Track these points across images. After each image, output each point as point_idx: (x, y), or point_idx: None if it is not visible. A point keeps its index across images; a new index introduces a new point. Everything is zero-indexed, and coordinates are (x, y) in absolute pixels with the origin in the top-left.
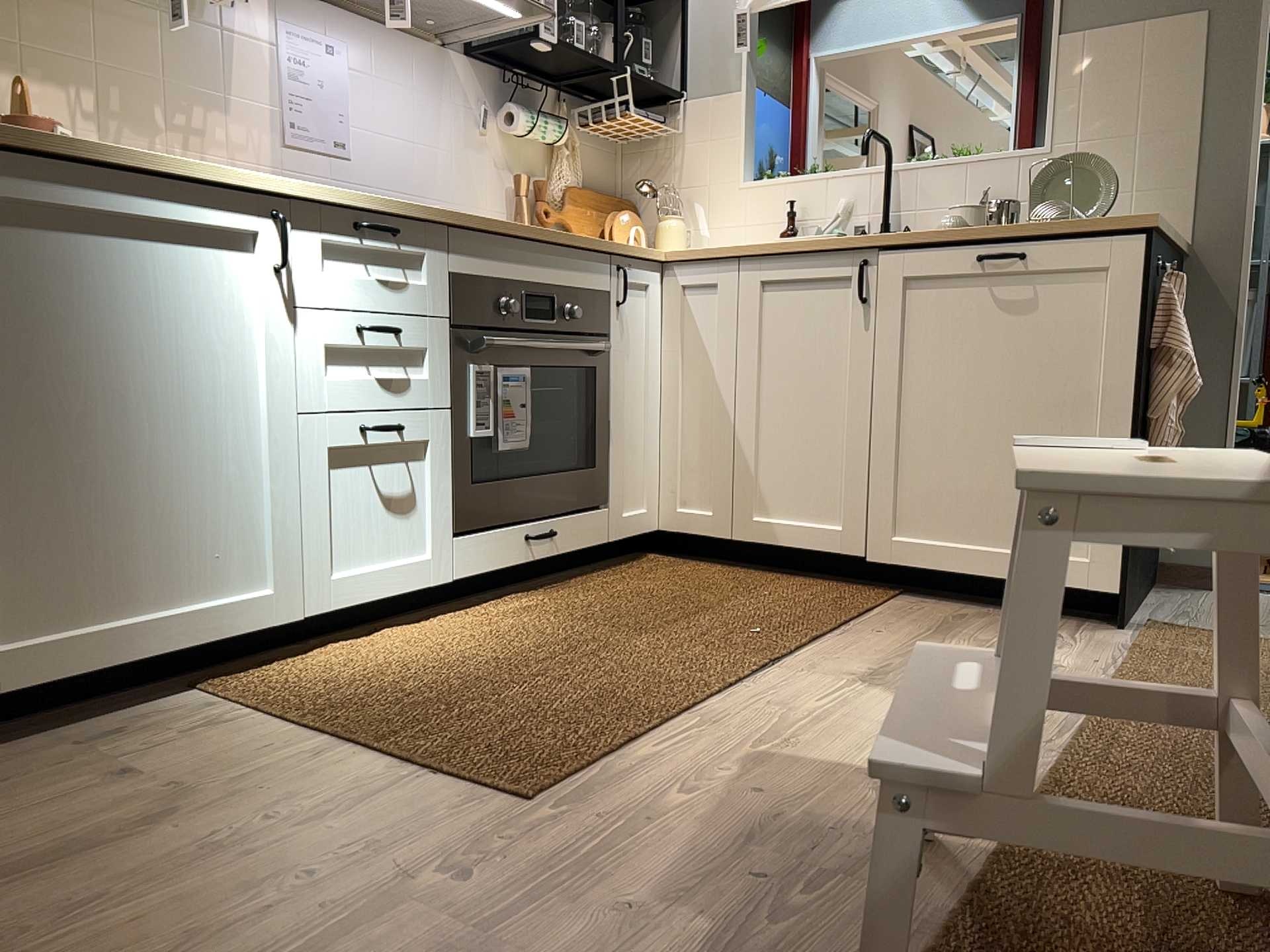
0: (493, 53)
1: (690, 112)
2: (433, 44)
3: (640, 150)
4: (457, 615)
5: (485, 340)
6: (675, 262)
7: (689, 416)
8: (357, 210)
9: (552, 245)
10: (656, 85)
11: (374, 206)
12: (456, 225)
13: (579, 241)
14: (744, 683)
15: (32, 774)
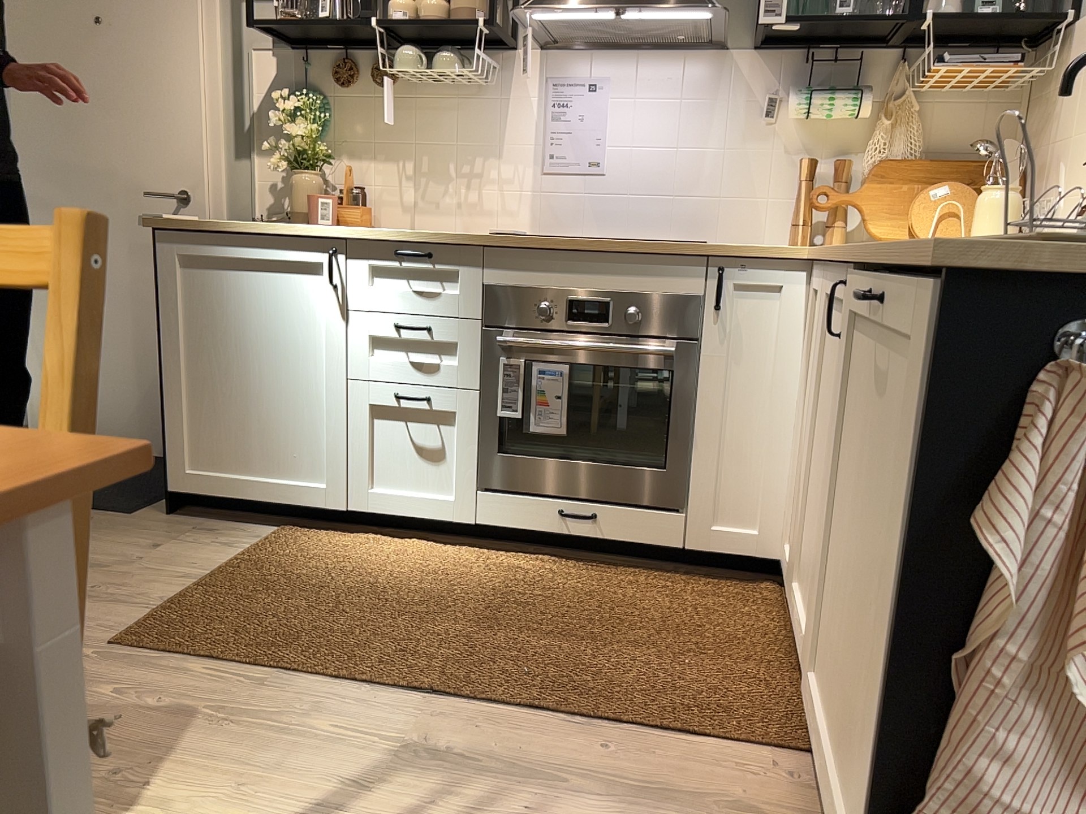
0: (771, 39)
1: (1075, 37)
2: (707, 49)
3: (1036, 96)
4: (486, 553)
5: (503, 341)
6: (814, 265)
7: (803, 446)
8: (392, 241)
9: (610, 254)
10: (995, 18)
11: (405, 238)
12: (487, 245)
13: (646, 249)
14: (359, 689)
15: (159, 531)
